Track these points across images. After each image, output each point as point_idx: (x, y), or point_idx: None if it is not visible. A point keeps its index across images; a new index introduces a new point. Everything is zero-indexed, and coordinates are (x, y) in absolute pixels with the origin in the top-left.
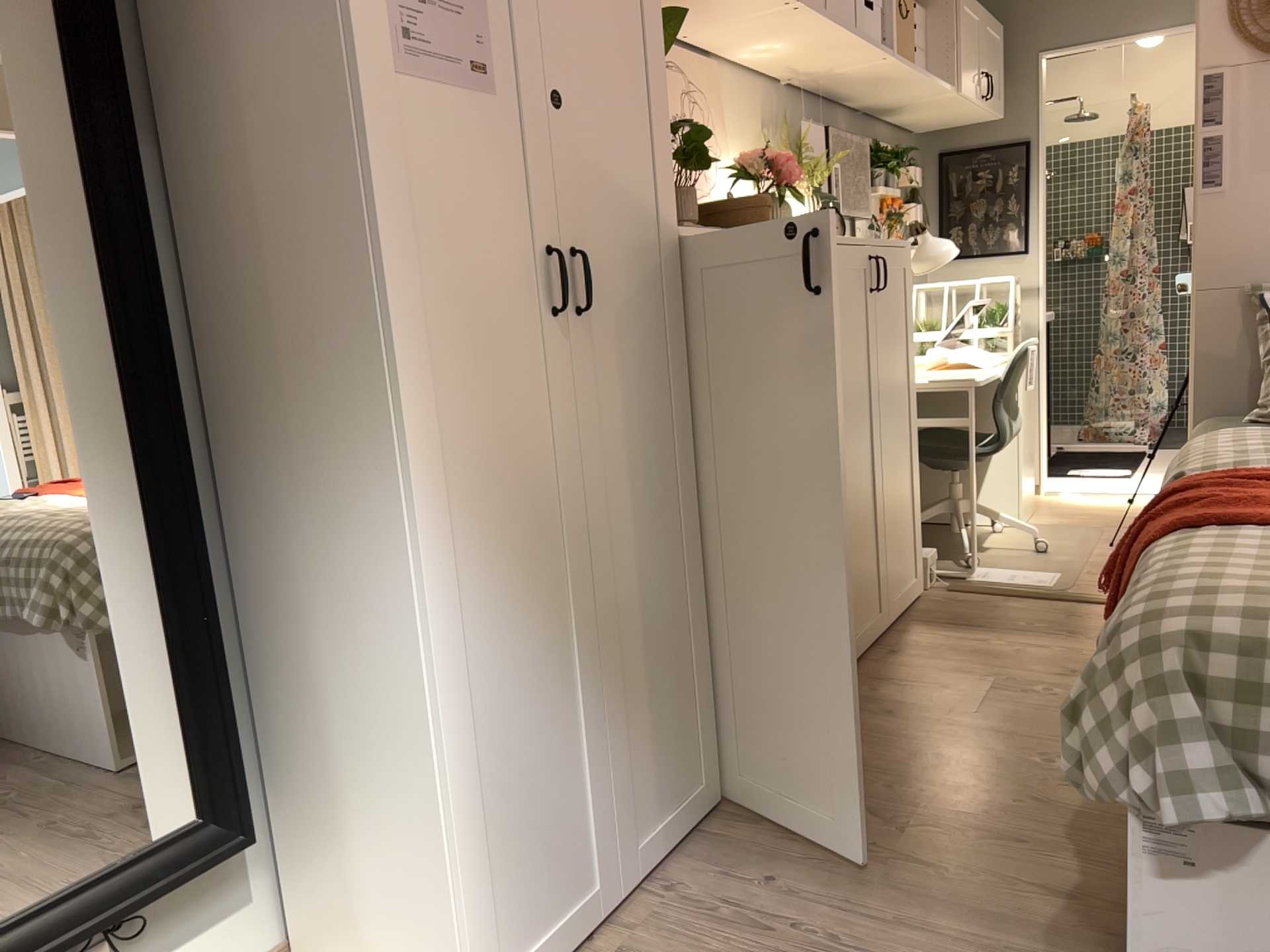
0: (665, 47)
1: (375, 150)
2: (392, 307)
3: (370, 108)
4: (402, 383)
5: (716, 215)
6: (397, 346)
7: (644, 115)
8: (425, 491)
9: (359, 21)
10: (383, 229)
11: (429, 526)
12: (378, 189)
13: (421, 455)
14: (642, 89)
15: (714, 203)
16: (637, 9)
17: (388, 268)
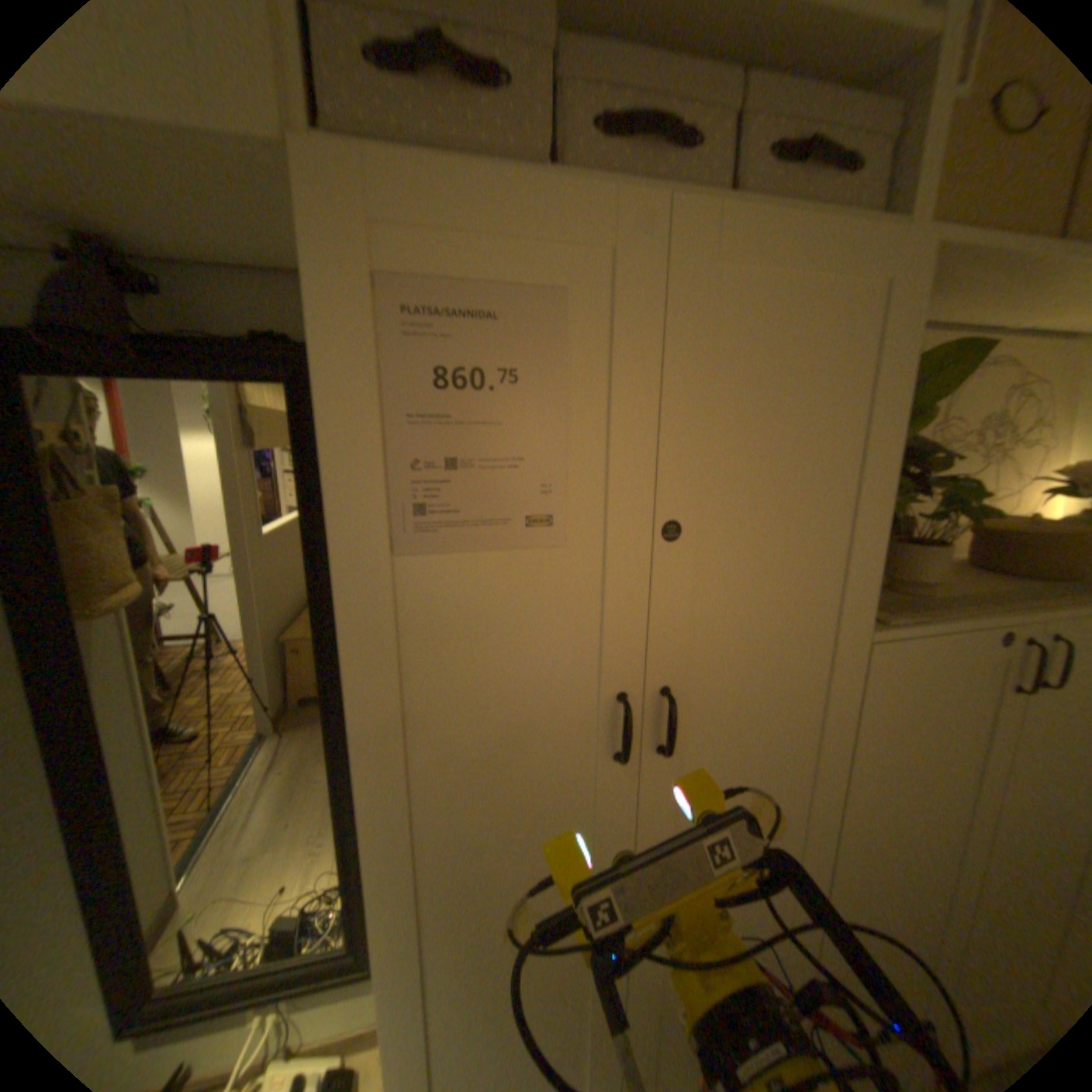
0: (951, 381)
1: (345, 647)
2: (359, 790)
3: (341, 606)
4: (365, 855)
5: (1002, 545)
6: (362, 824)
7: (862, 494)
8: (390, 940)
9: (332, 517)
10: (352, 721)
11: (393, 967)
12: (348, 684)
13: (388, 911)
14: (868, 463)
15: (1003, 531)
16: (883, 365)
17: (355, 756)
